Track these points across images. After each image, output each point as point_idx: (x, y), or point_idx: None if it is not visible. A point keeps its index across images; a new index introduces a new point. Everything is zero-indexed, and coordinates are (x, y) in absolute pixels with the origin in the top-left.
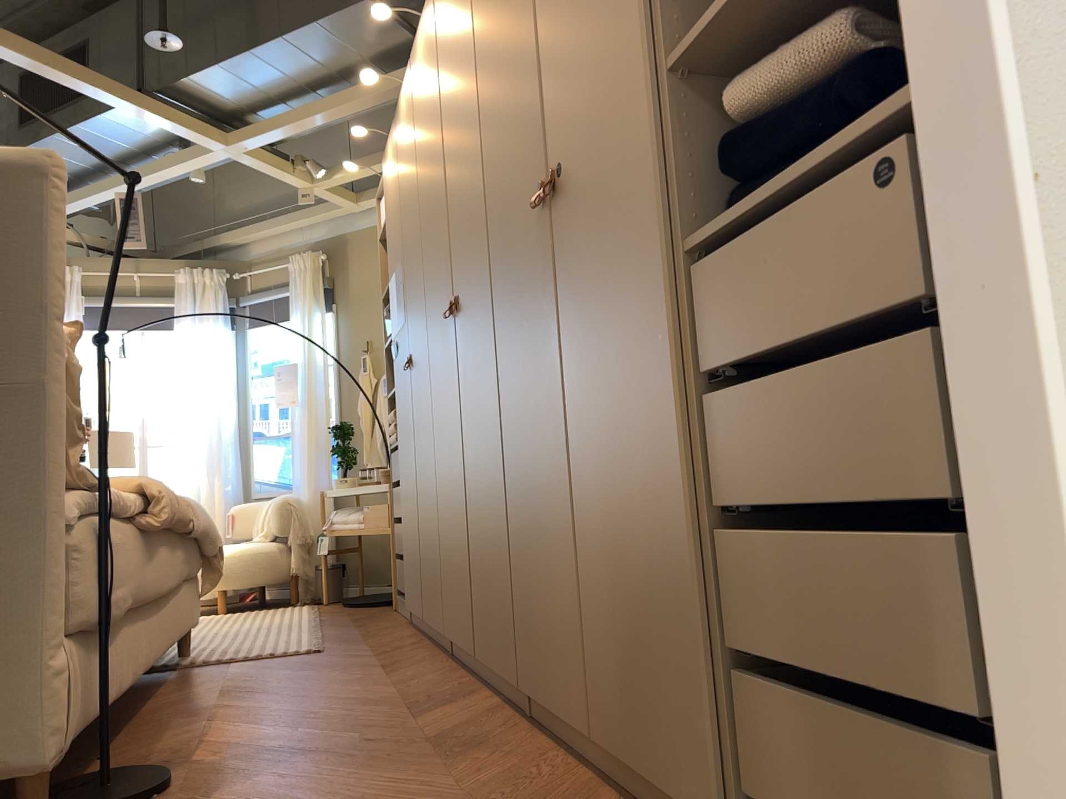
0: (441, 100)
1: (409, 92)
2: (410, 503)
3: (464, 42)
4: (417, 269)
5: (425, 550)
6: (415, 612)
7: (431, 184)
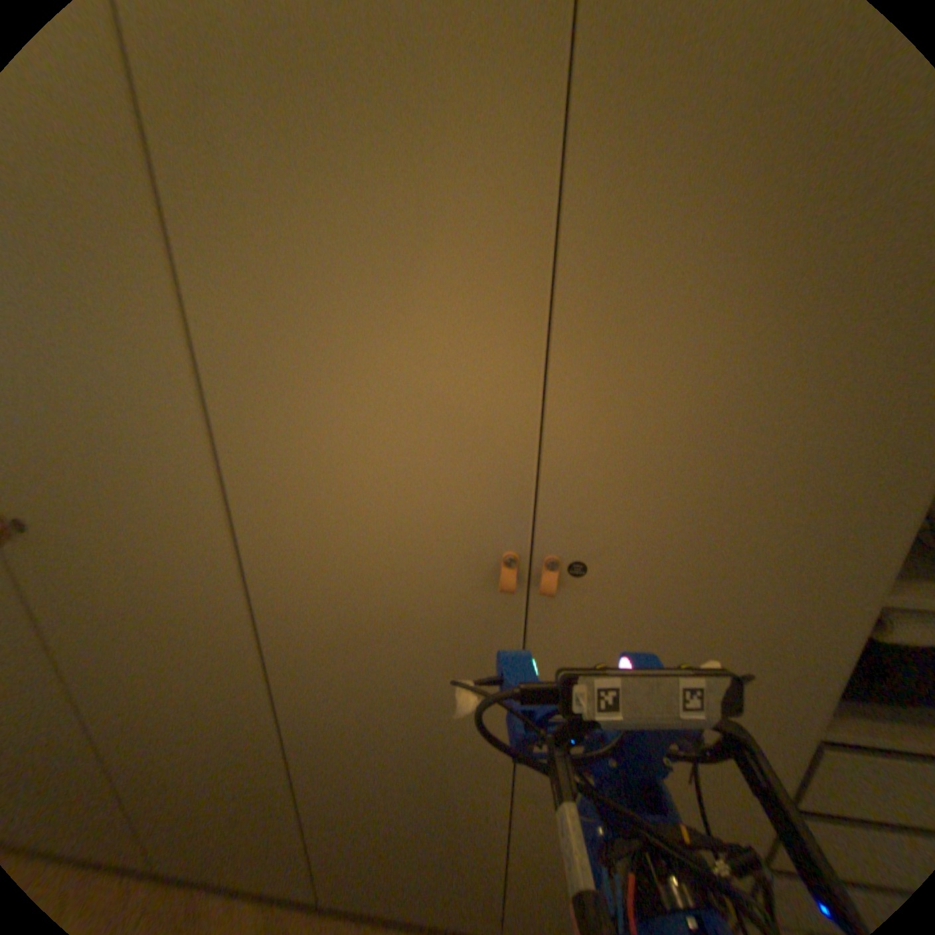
0: None
1: None
2: None
3: None
4: None
5: None
6: None
7: None
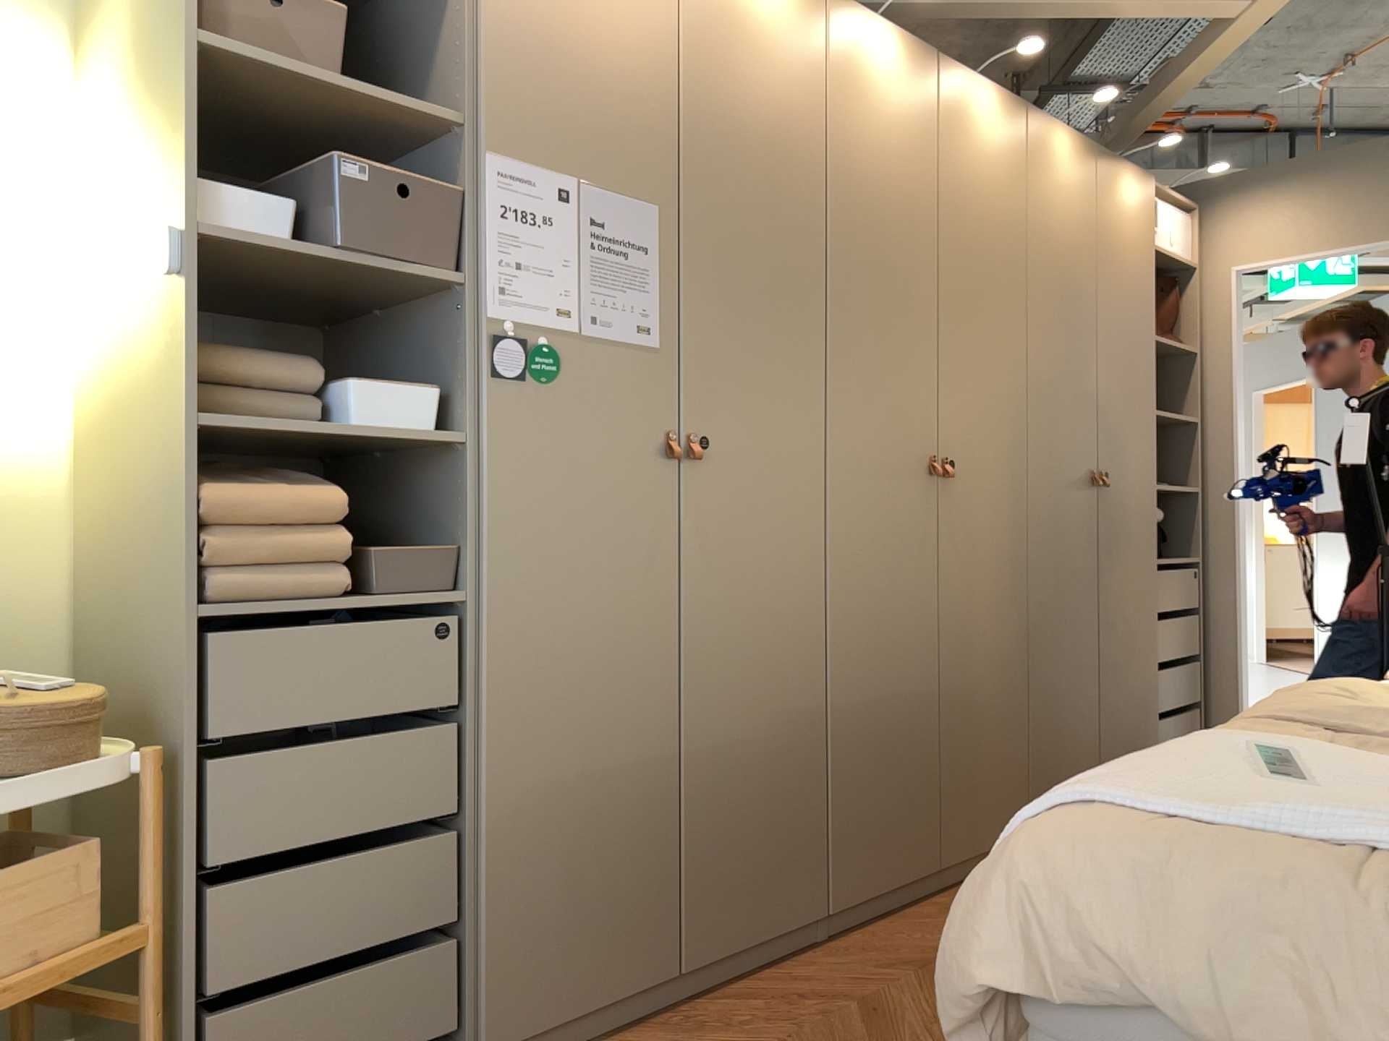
0: (935, 203)
1: (794, 3)
2: (595, 753)
3: (999, 228)
4: (780, 313)
5: (720, 820)
6: (596, 1002)
7: (882, 258)
